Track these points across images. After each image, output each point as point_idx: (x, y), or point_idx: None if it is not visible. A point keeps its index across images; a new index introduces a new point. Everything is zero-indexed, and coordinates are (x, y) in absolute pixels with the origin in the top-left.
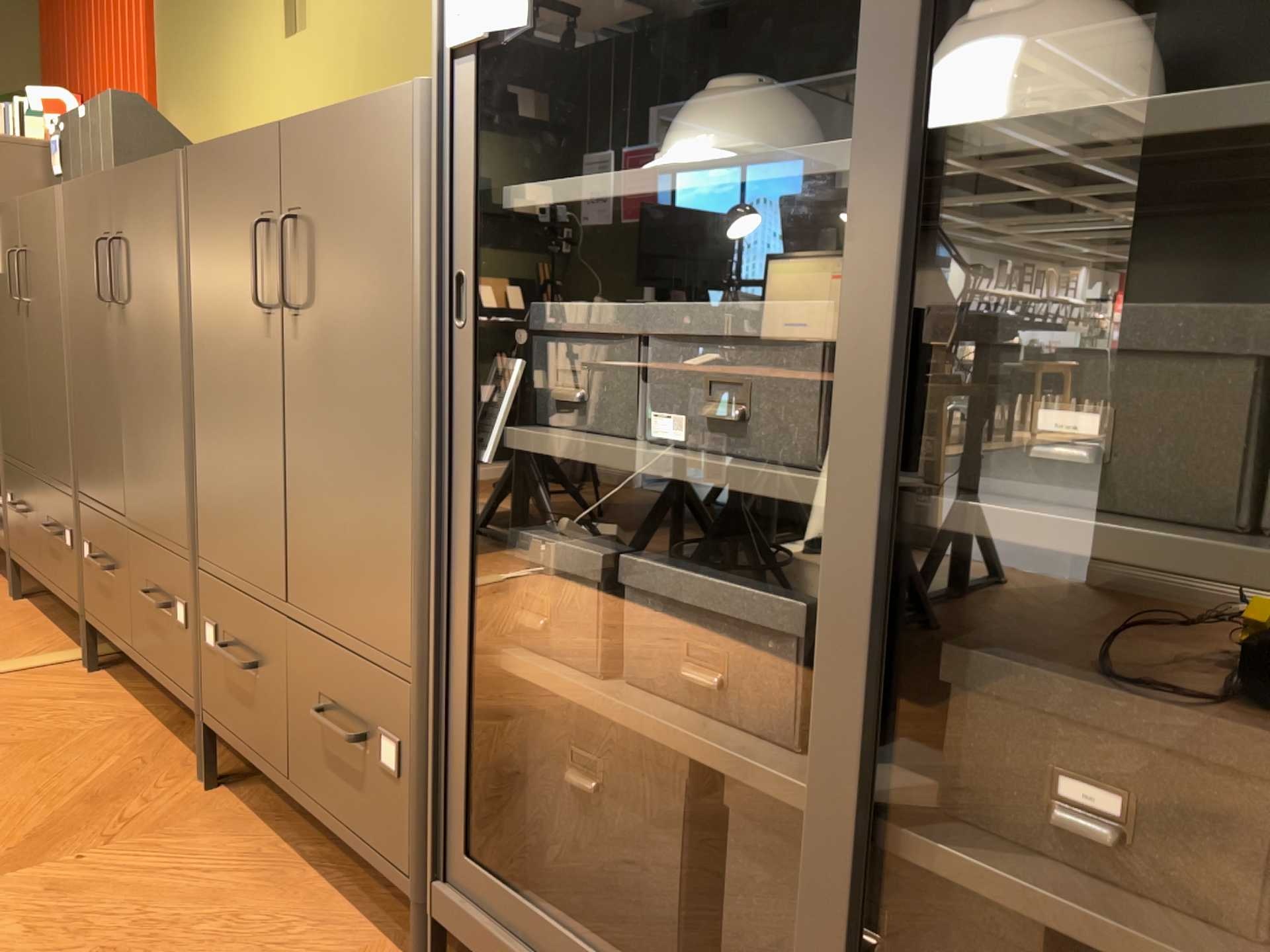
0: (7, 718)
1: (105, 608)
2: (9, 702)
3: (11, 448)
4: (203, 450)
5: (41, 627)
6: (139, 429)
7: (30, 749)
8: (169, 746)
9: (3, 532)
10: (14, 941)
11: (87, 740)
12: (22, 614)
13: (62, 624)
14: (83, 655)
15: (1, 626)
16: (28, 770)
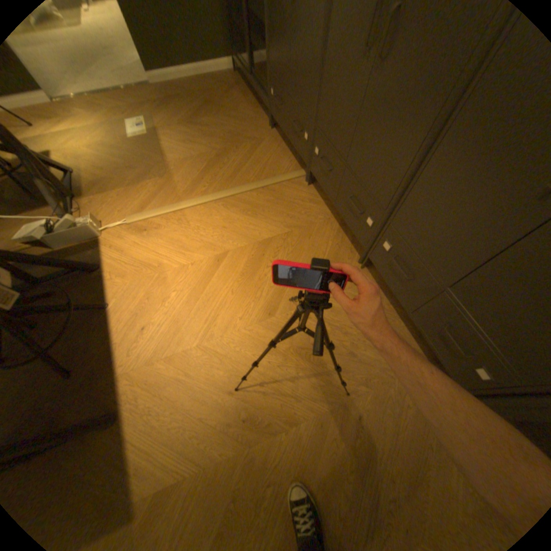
0: (293, 210)
1: (323, 177)
2: (291, 200)
3: (270, 62)
4: (423, 191)
5: (285, 150)
6: (371, 137)
7: (305, 230)
8: (345, 238)
9: (265, 97)
10: (330, 330)
11: (320, 229)
12: (277, 140)
13: (291, 149)
14: (304, 174)
15: (273, 147)
16: (308, 242)
